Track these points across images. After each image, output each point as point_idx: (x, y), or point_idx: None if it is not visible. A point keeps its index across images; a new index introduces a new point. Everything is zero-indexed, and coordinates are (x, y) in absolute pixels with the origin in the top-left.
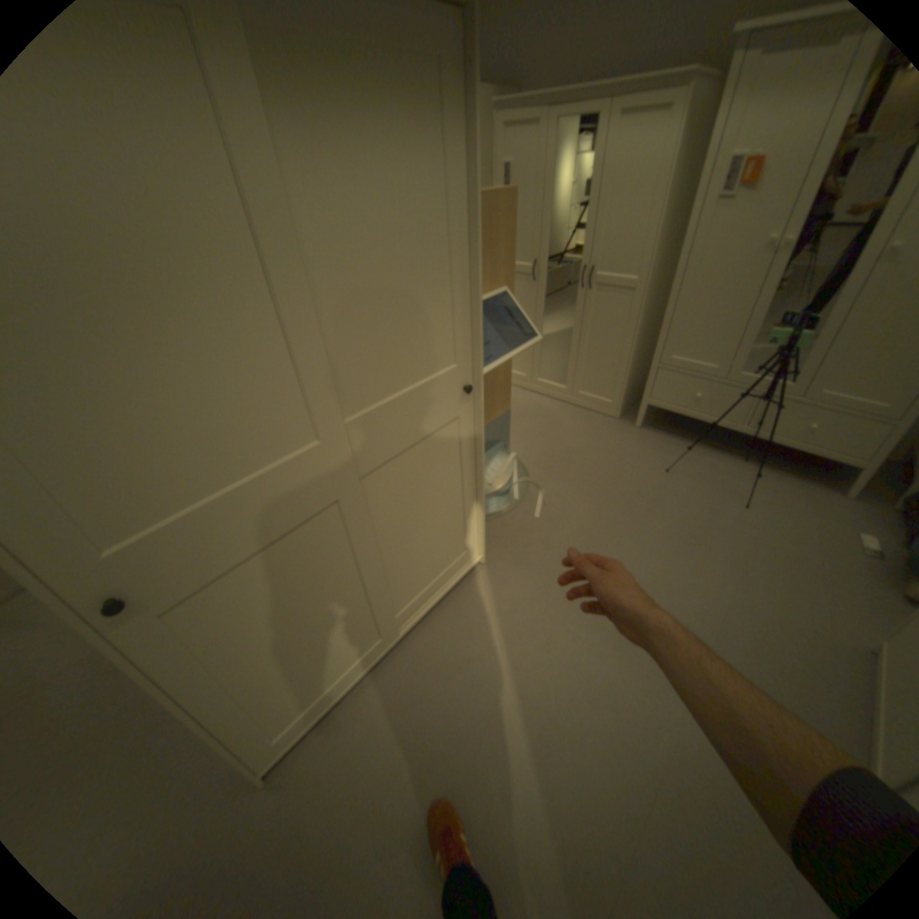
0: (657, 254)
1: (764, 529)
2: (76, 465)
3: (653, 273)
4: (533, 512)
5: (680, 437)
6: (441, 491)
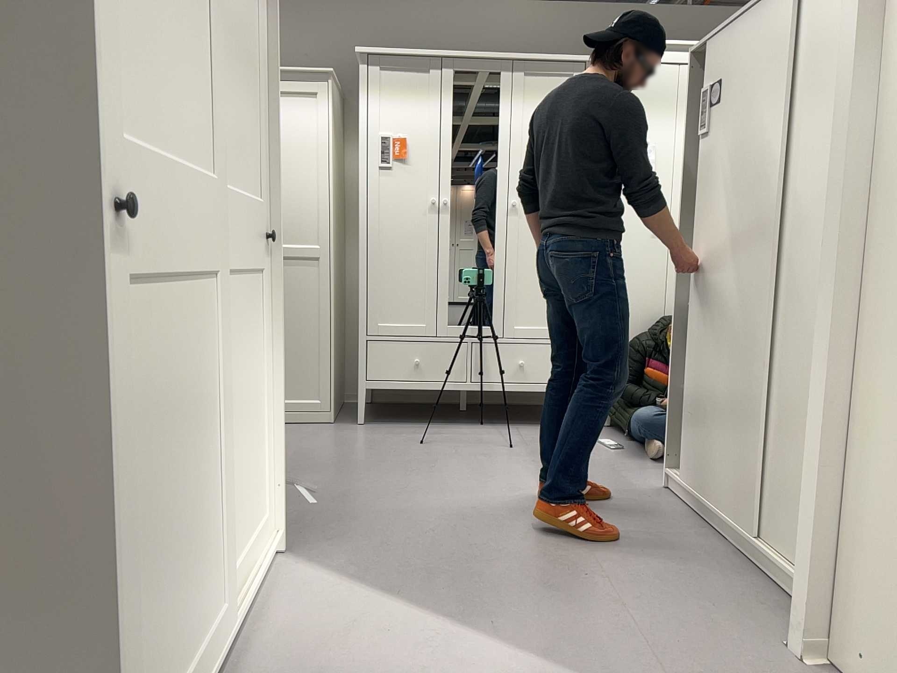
0: (334, 224)
1: (537, 456)
2: (114, 22)
3: (334, 243)
4: (305, 505)
5: (411, 424)
6: (250, 379)
